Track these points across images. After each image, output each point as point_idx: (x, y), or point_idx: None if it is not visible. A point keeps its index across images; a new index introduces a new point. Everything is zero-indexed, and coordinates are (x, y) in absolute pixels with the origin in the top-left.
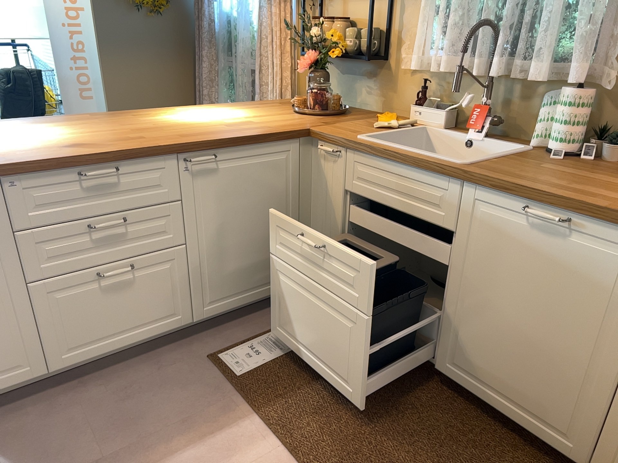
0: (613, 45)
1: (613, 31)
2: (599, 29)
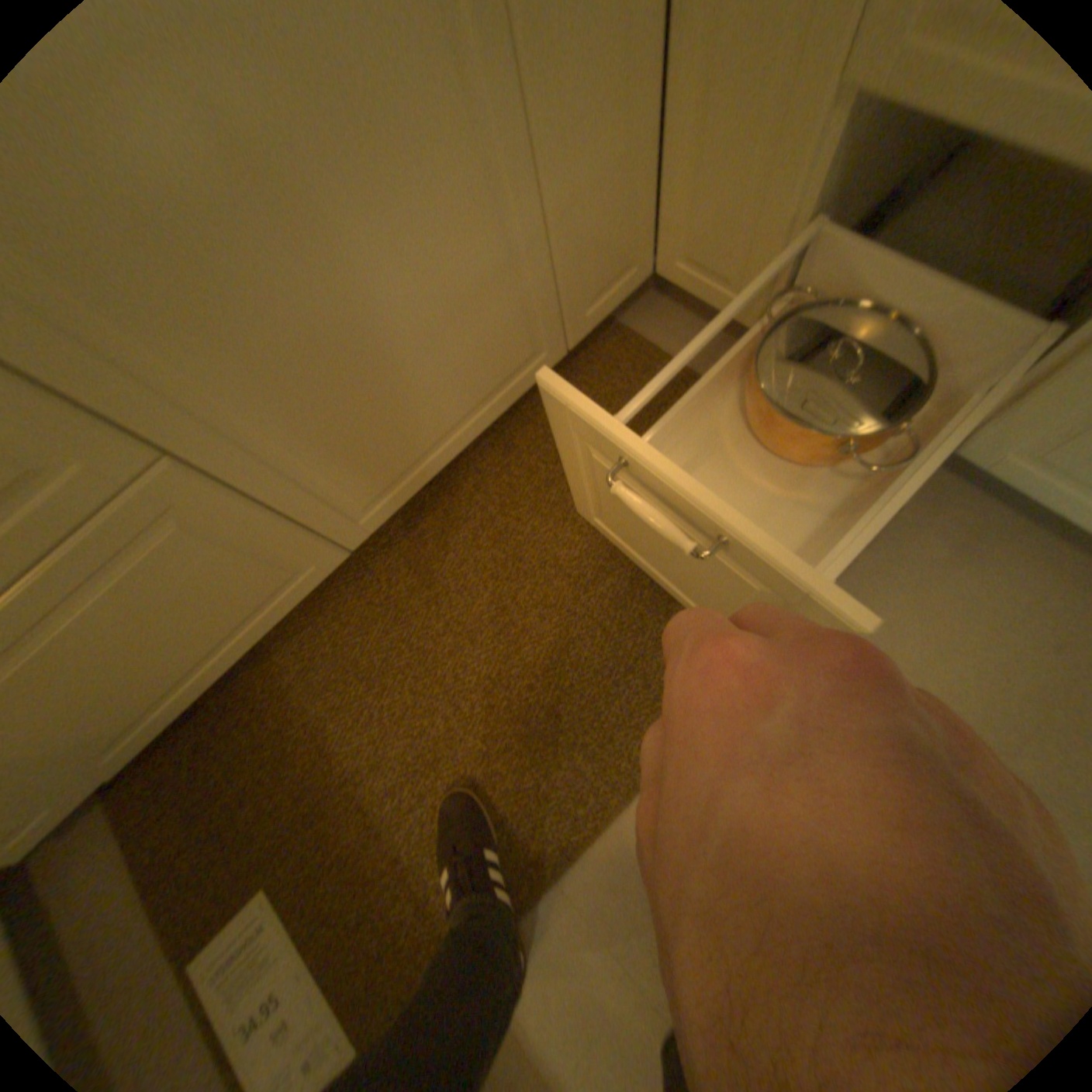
0: None
1: None
2: None
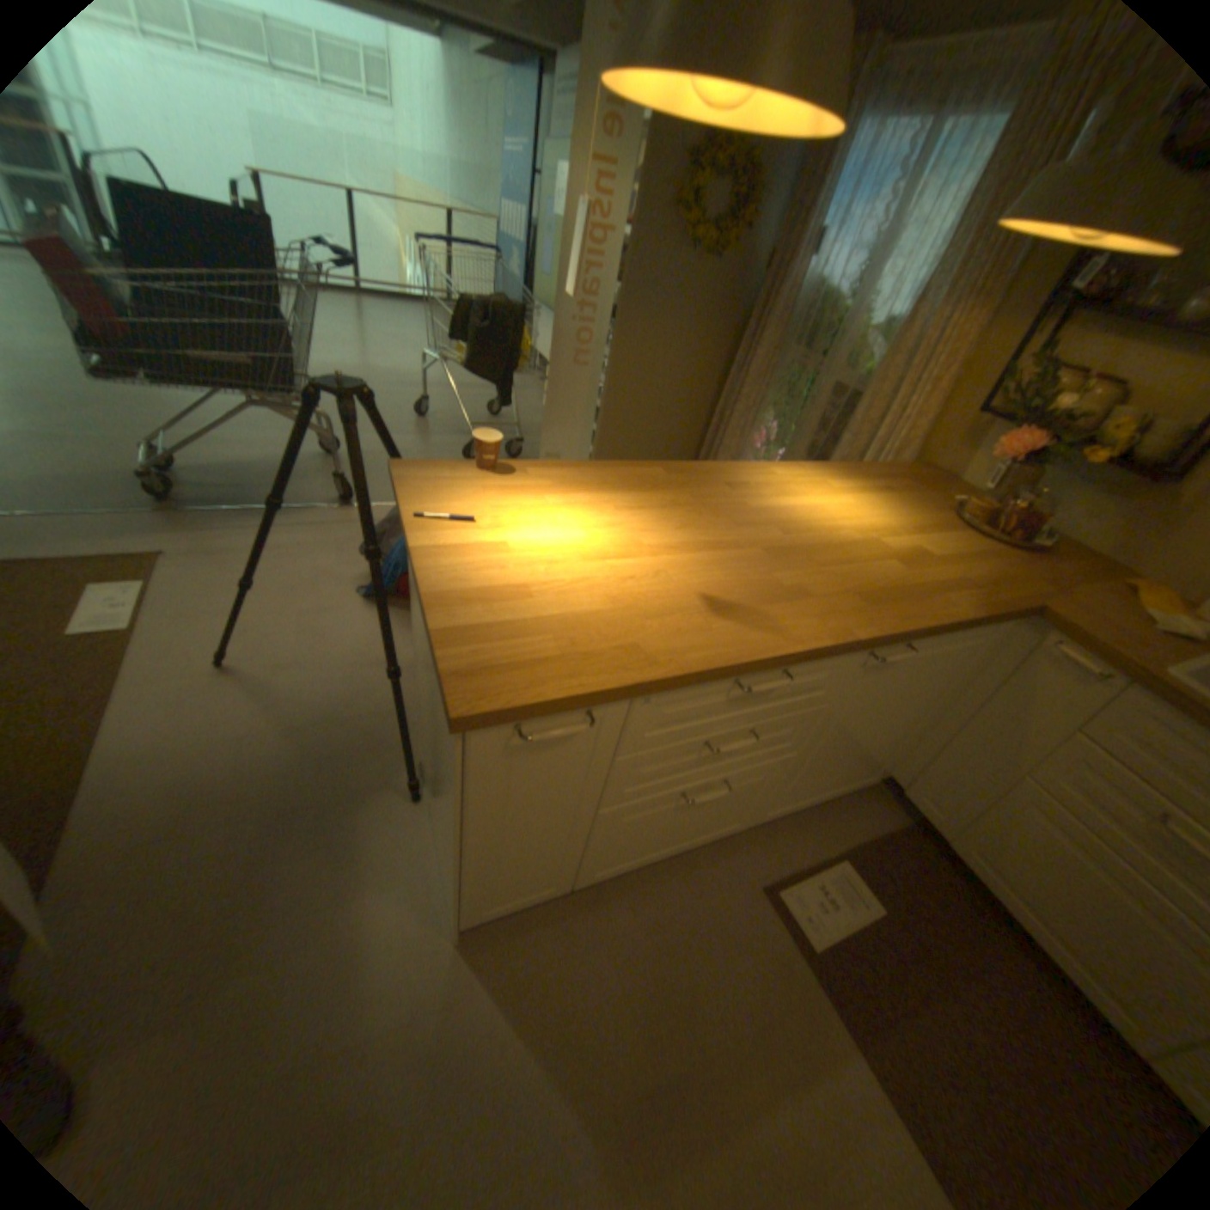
0: None
1: None
2: None
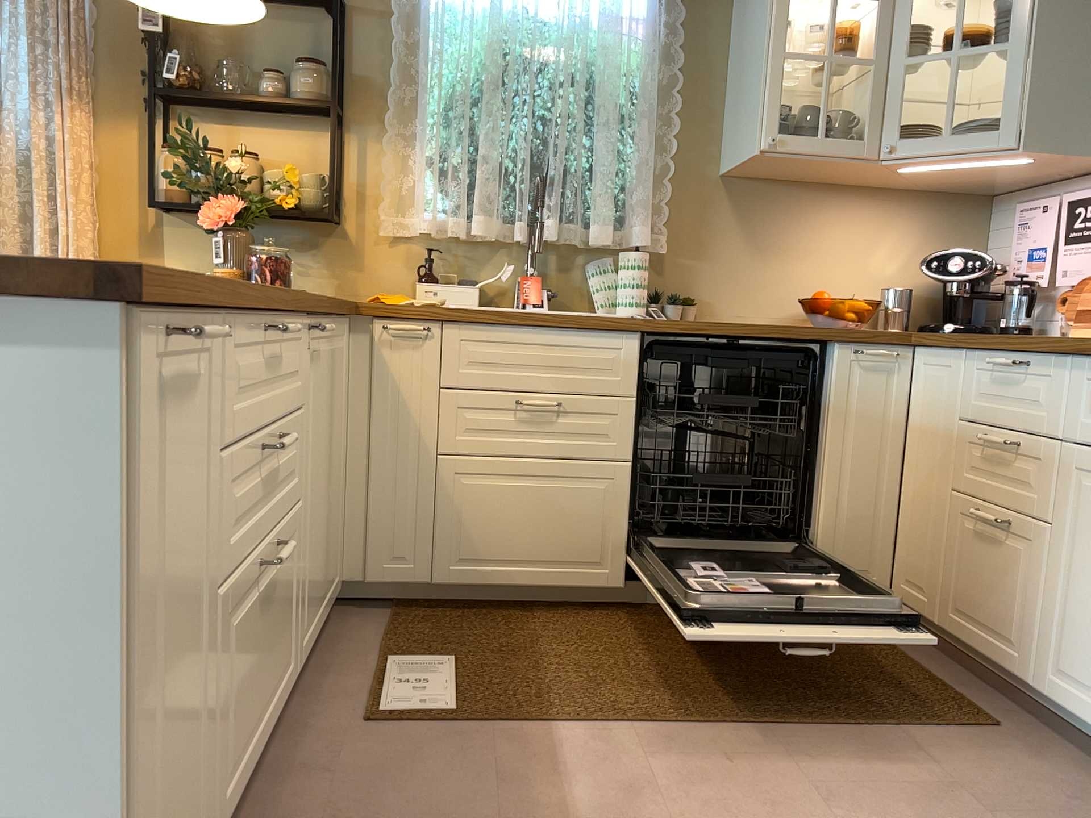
0: (651, 211)
1: (648, 197)
2: (645, 193)
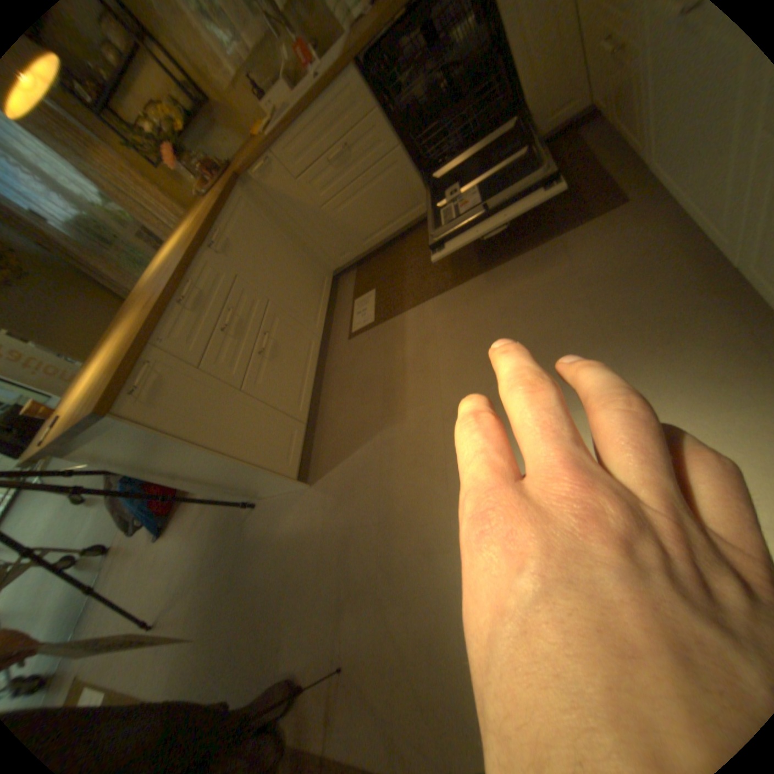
0: None
1: None
2: None
